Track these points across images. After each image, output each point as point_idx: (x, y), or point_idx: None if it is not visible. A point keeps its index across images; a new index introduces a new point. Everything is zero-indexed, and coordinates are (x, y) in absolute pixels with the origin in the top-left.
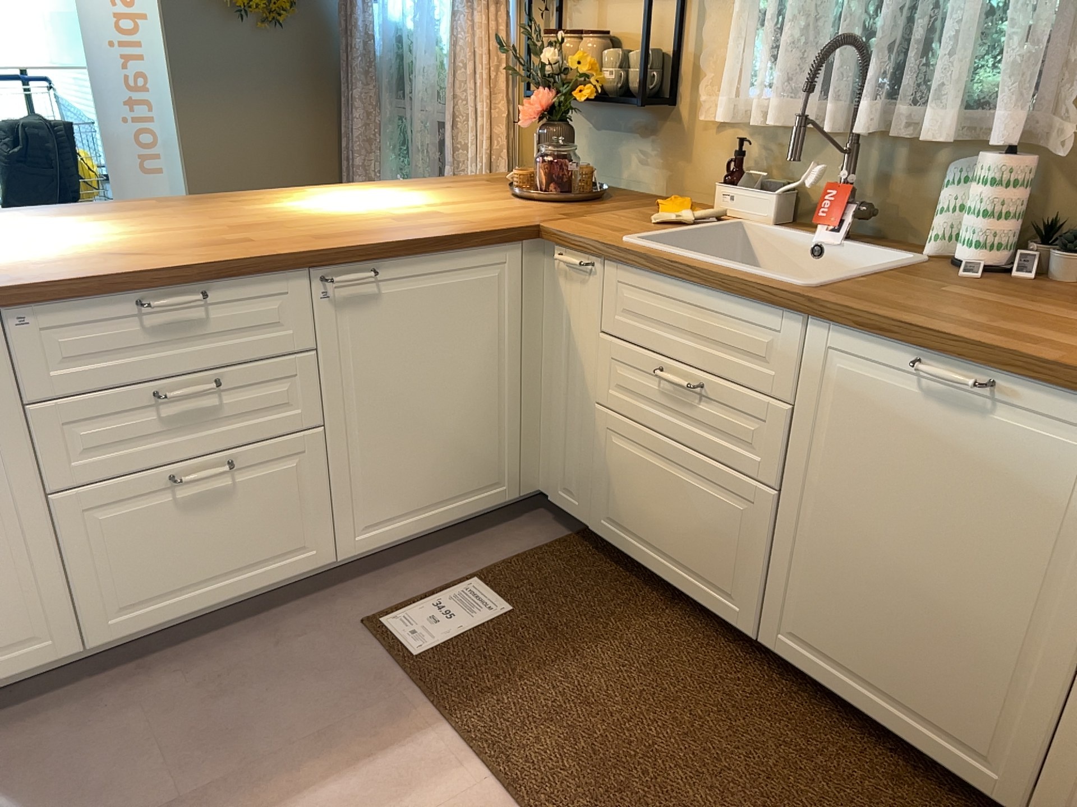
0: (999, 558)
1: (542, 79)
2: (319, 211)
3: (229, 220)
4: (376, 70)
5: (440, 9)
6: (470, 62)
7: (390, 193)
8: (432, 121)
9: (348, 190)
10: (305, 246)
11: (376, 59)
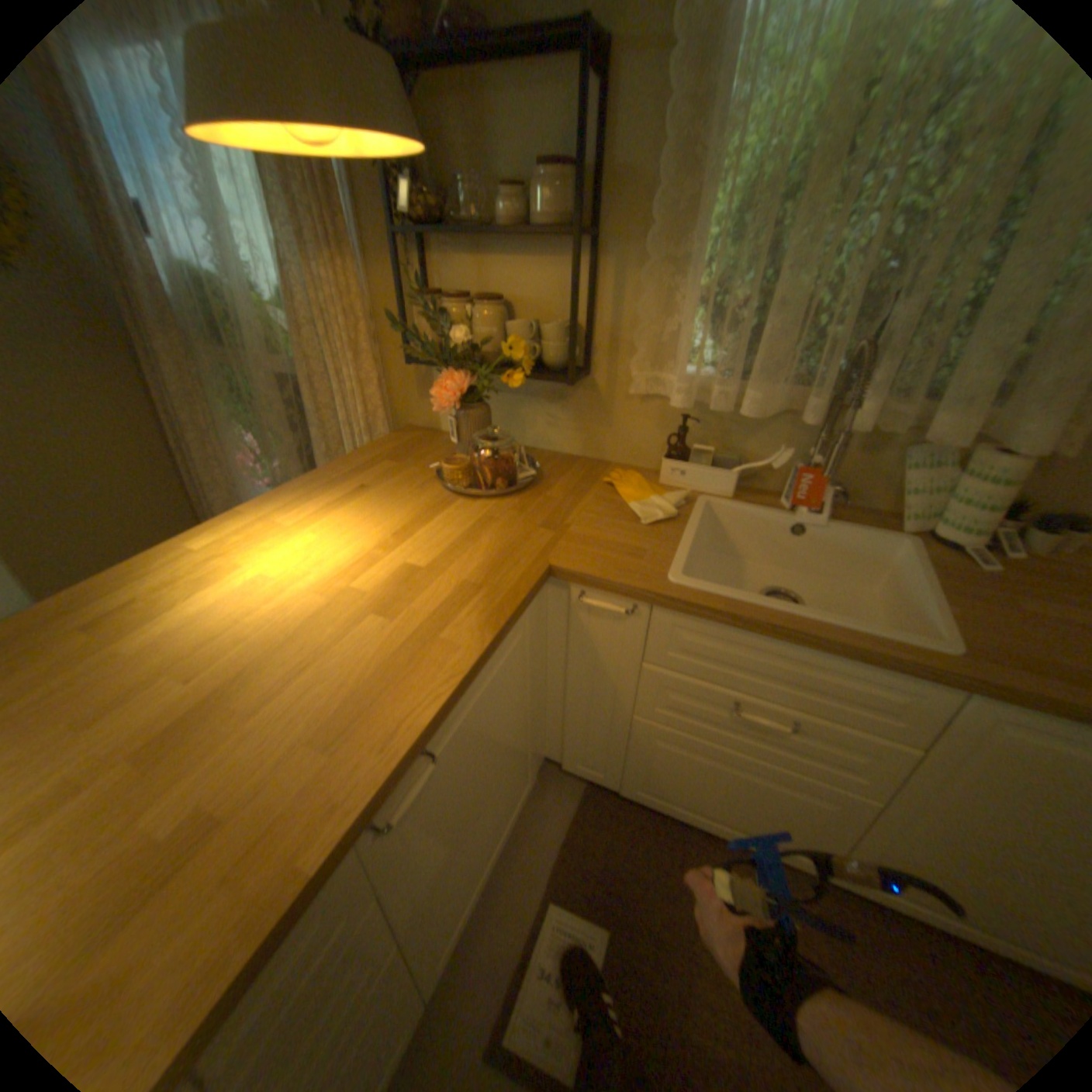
0: None
1: (451, 356)
2: (251, 620)
3: (110, 724)
4: (172, 314)
5: (247, 247)
6: (312, 314)
7: (310, 525)
8: (271, 374)
9: (245, 529)
10: (329, 804)
11: (169, 303)
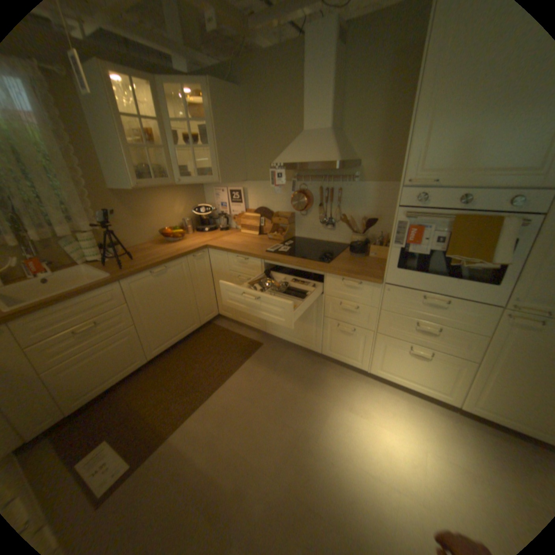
0: (179, 293)
1: None
2: None
3: None
4: None
5: None
6: None
7: None
8: None
9: None
10: None
11: None
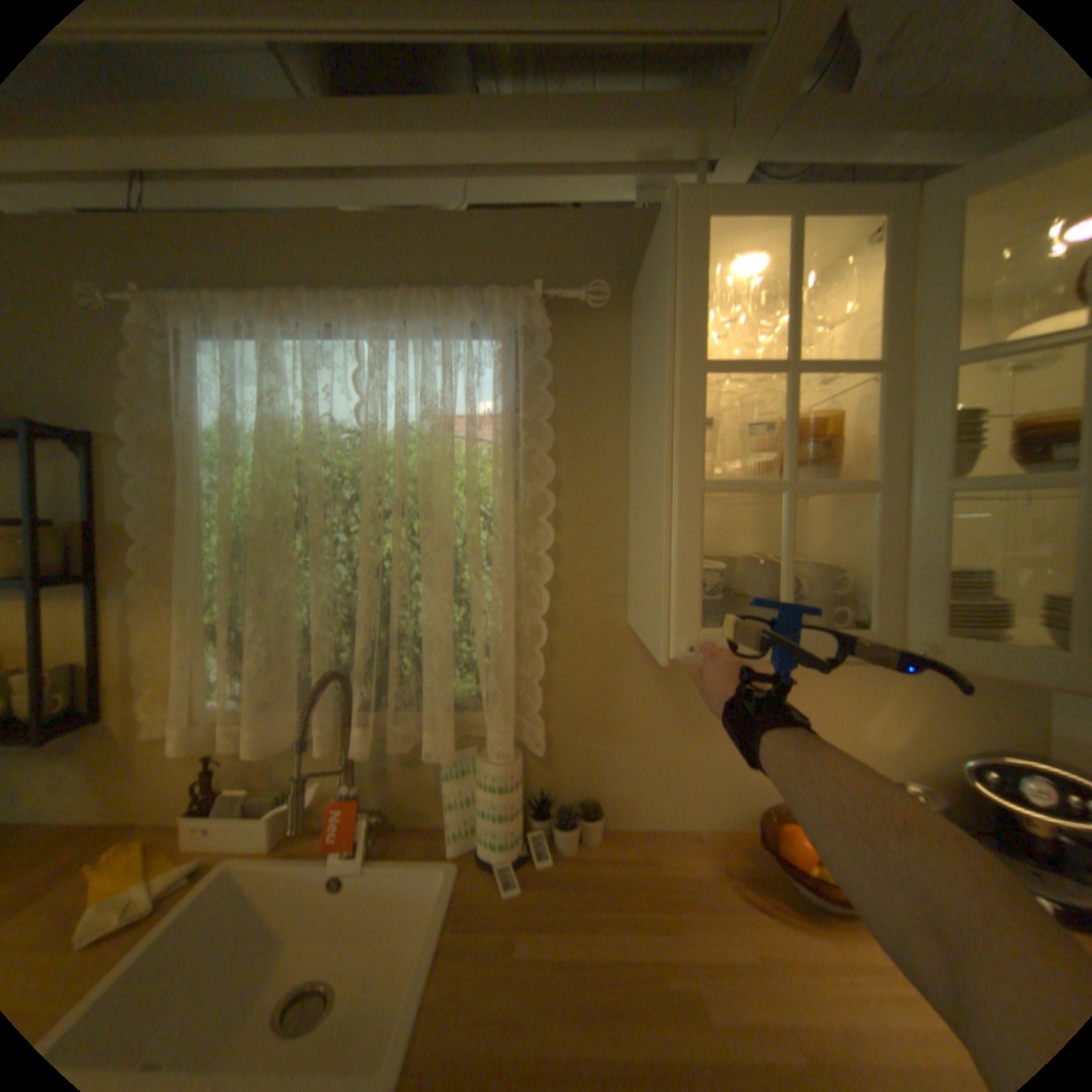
0: None
1: None
2: None
3: None
4: None
5: None
6: None
7: None
8: None
9: None
10: None
11: None
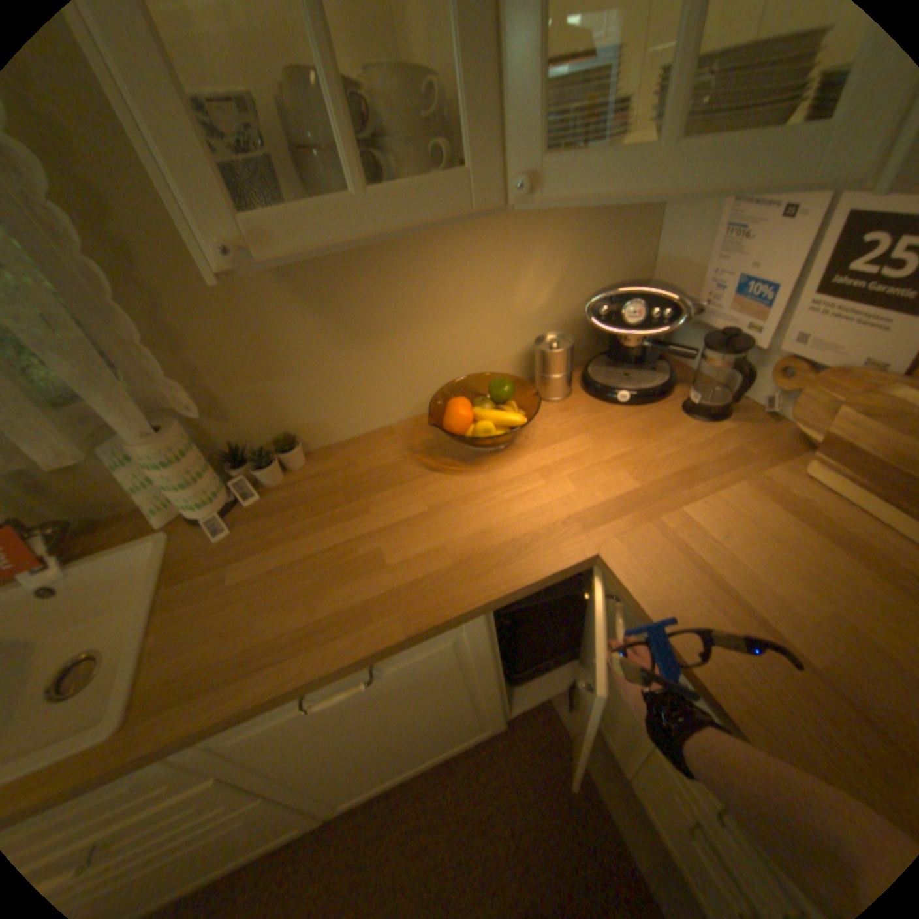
0: (437, 701)
1: None
2: None
3: None
4: None
5: None
6: None
7: None
8: None
9: None
10: None
11: None
